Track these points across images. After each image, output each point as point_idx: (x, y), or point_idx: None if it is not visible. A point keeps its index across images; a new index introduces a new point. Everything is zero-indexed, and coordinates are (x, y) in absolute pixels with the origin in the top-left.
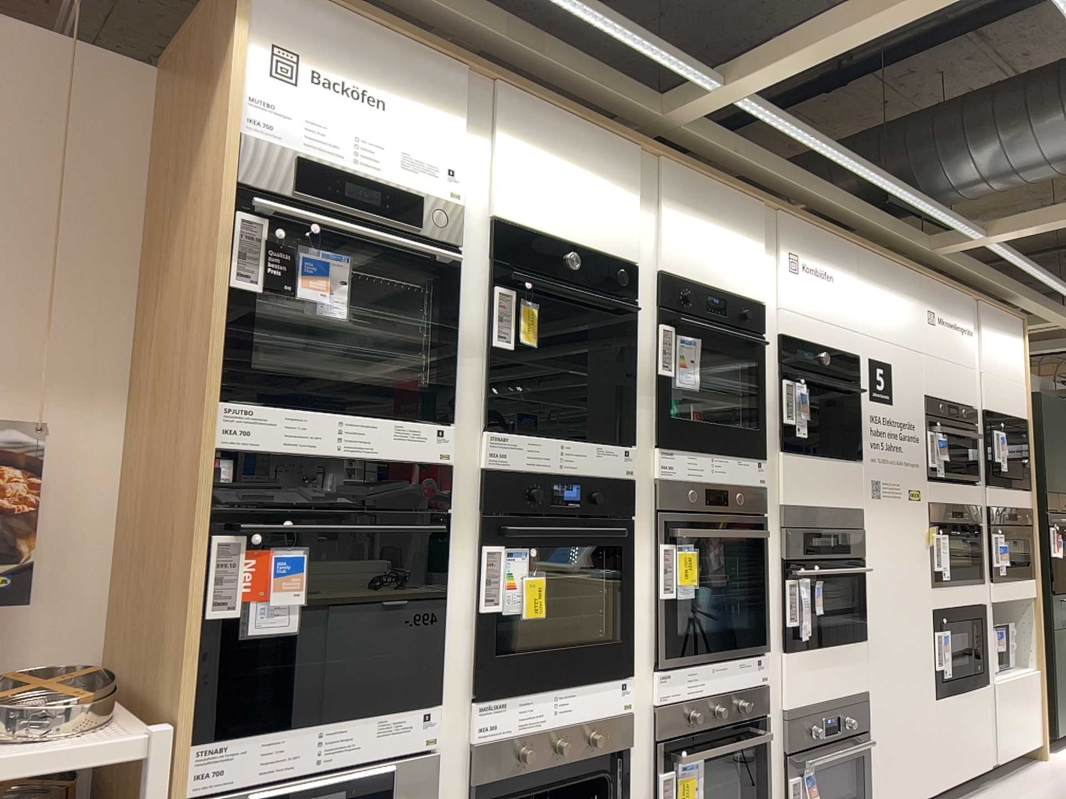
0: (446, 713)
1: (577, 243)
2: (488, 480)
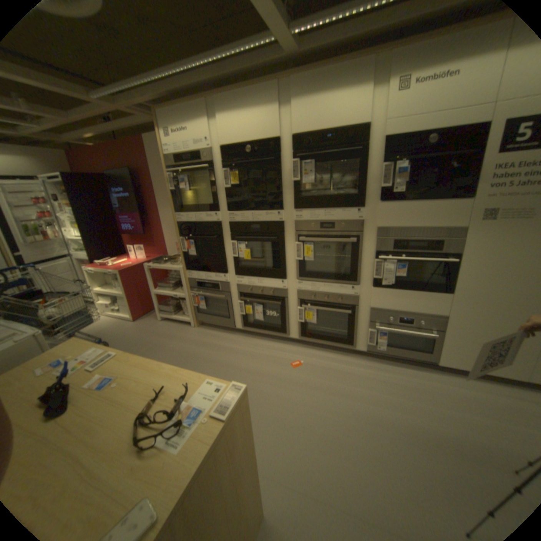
0: (230, 280)
1: (249, 142)
2: (230, 227)
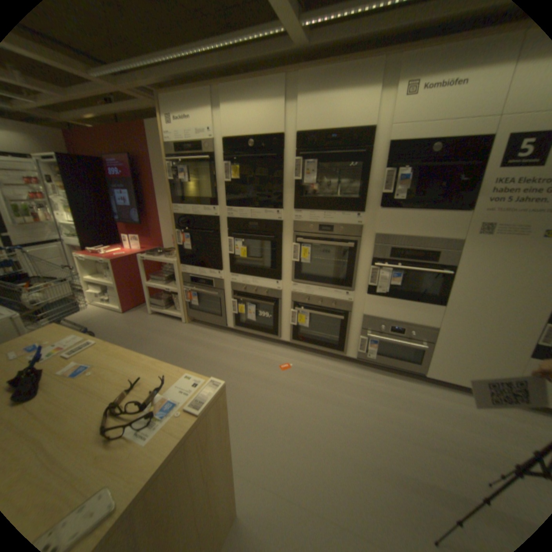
0: (224, 276)
1: (252, 134)
2: (227, 222)
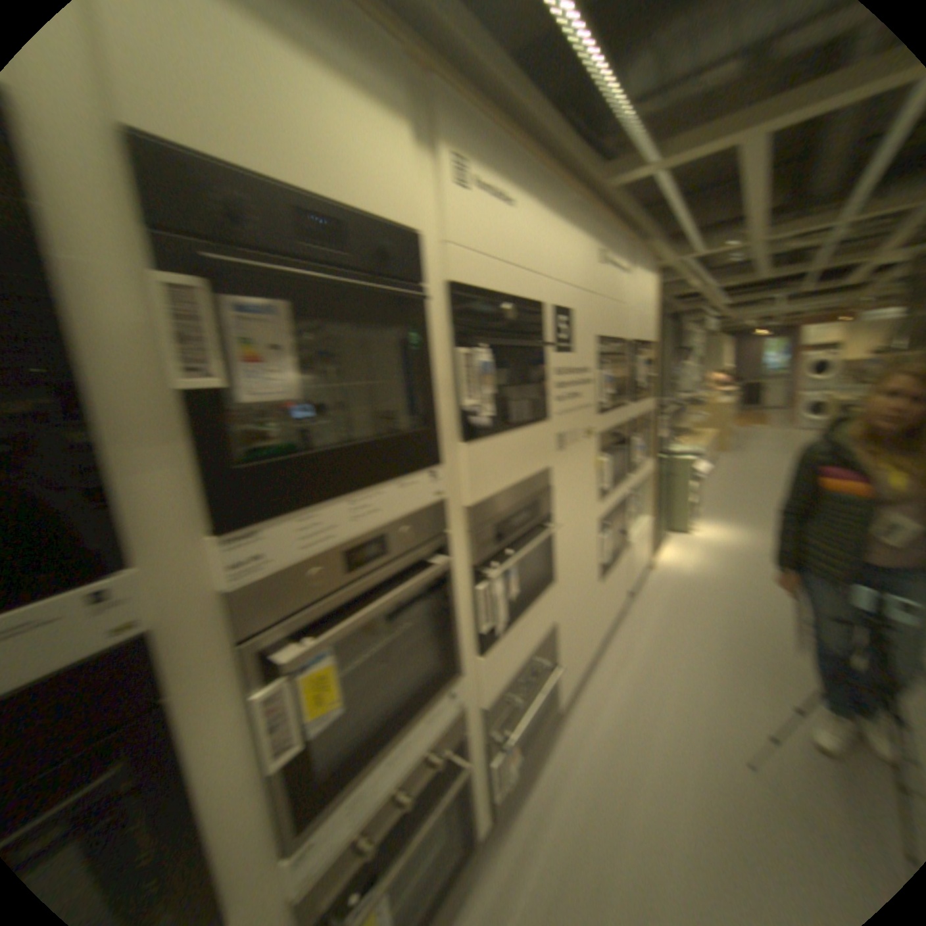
0: None
1: None
2: None
